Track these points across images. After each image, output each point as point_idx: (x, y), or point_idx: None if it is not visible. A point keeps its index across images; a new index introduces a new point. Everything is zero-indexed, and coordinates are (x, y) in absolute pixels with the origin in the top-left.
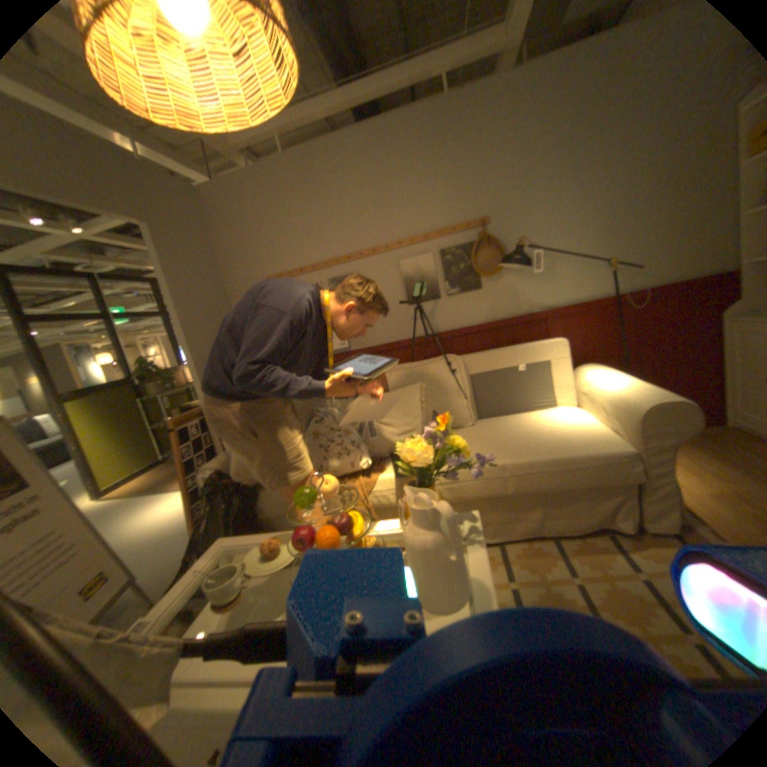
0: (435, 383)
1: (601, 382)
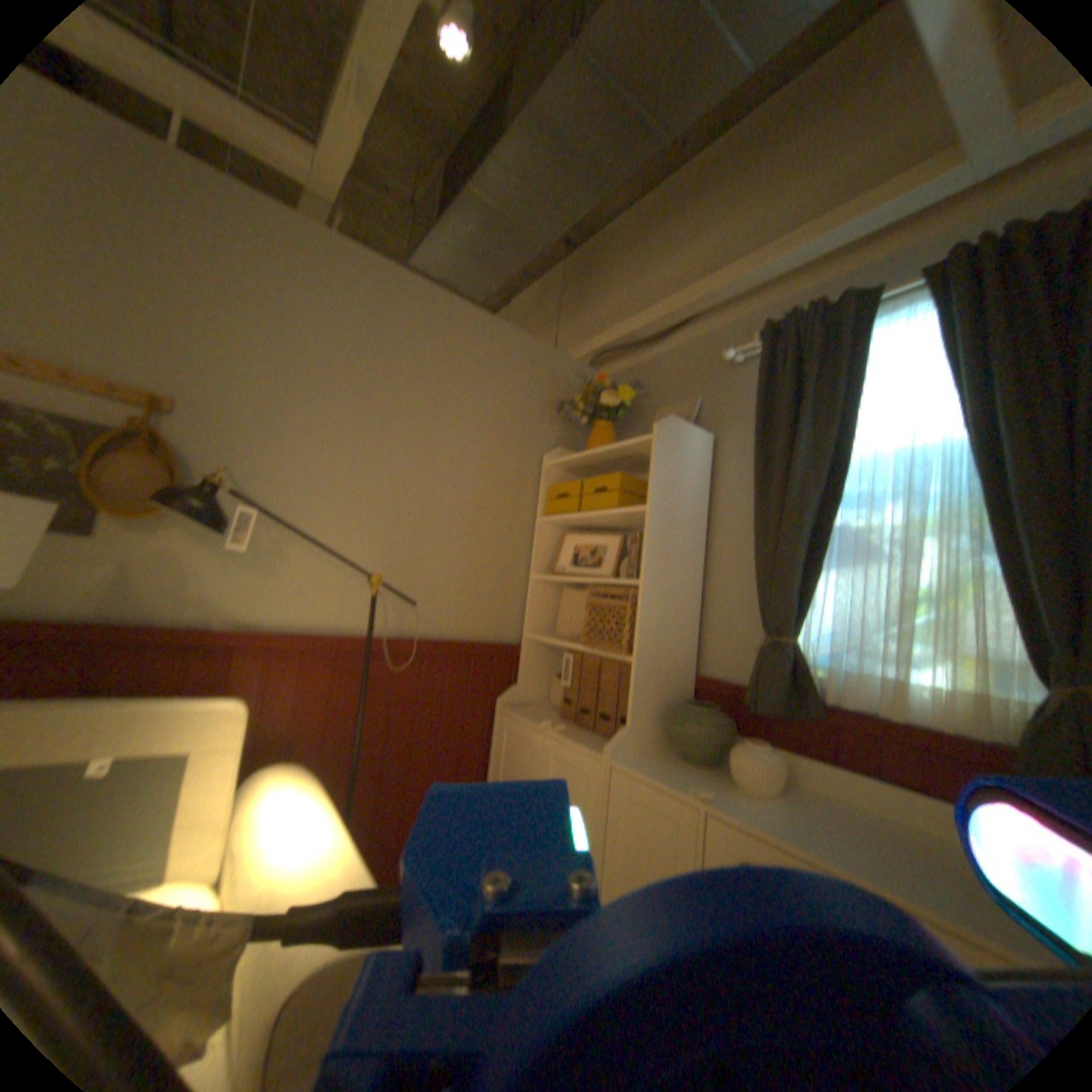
0: None
1: (269, 841)
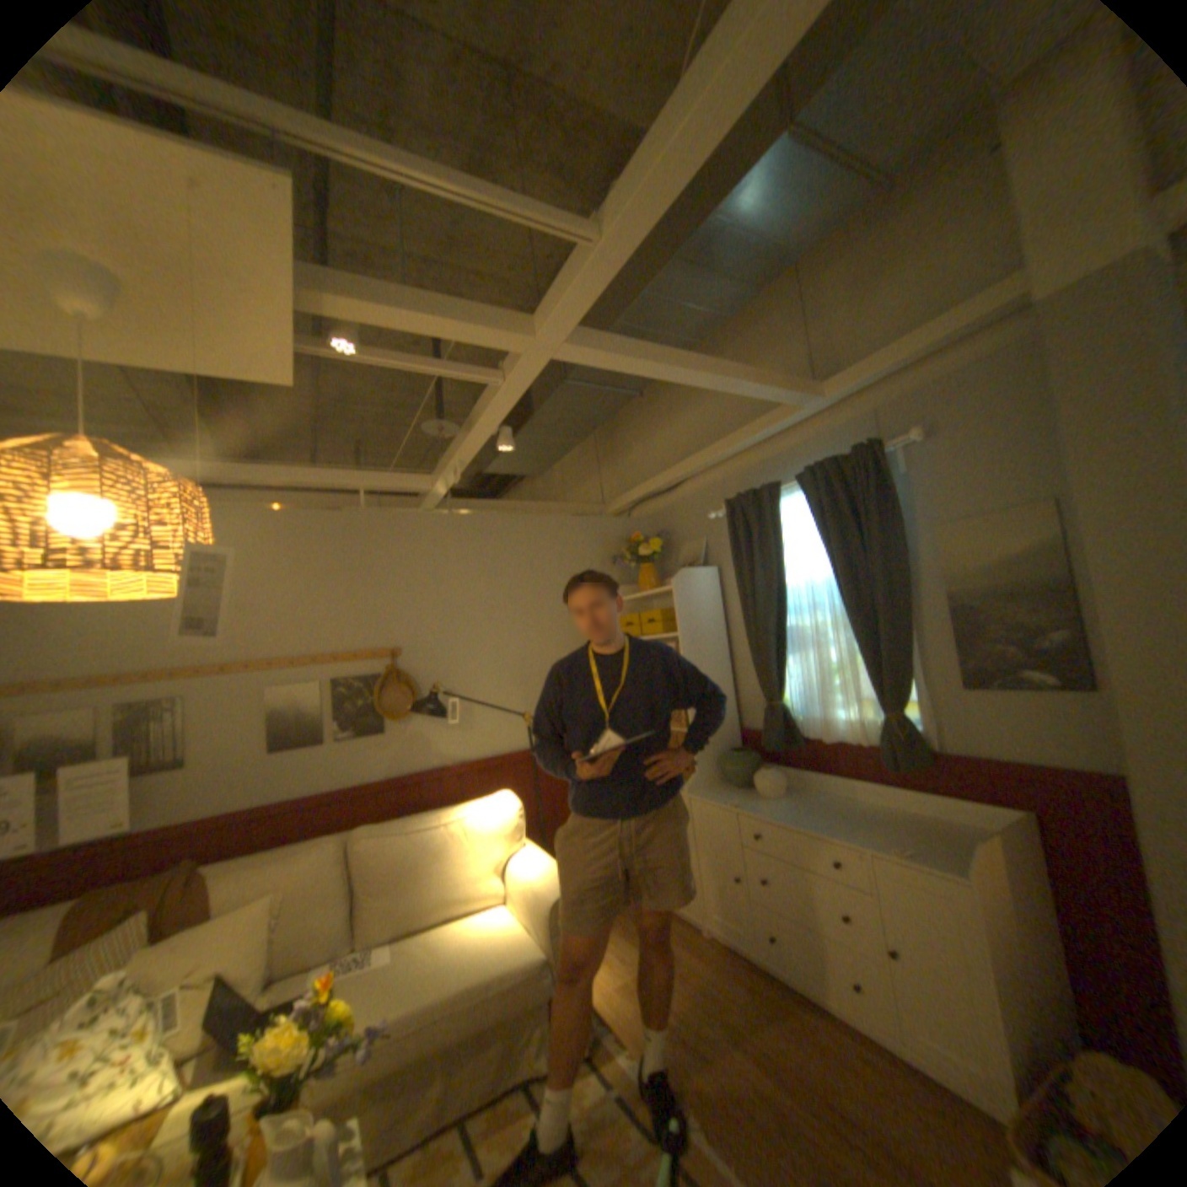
0: (300, 891)
1: (515, 866)
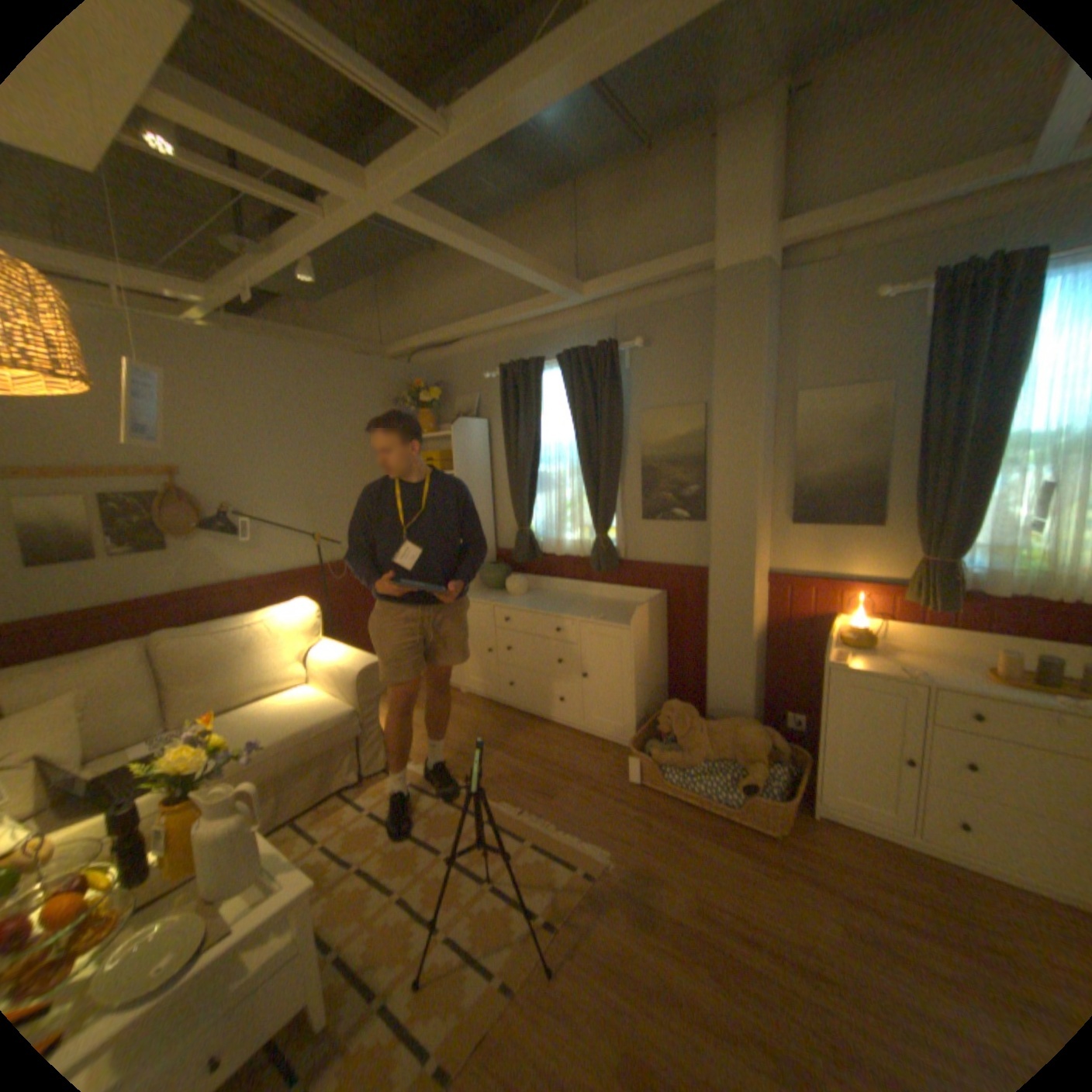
0: (104, 687)
1: (316, 654)
